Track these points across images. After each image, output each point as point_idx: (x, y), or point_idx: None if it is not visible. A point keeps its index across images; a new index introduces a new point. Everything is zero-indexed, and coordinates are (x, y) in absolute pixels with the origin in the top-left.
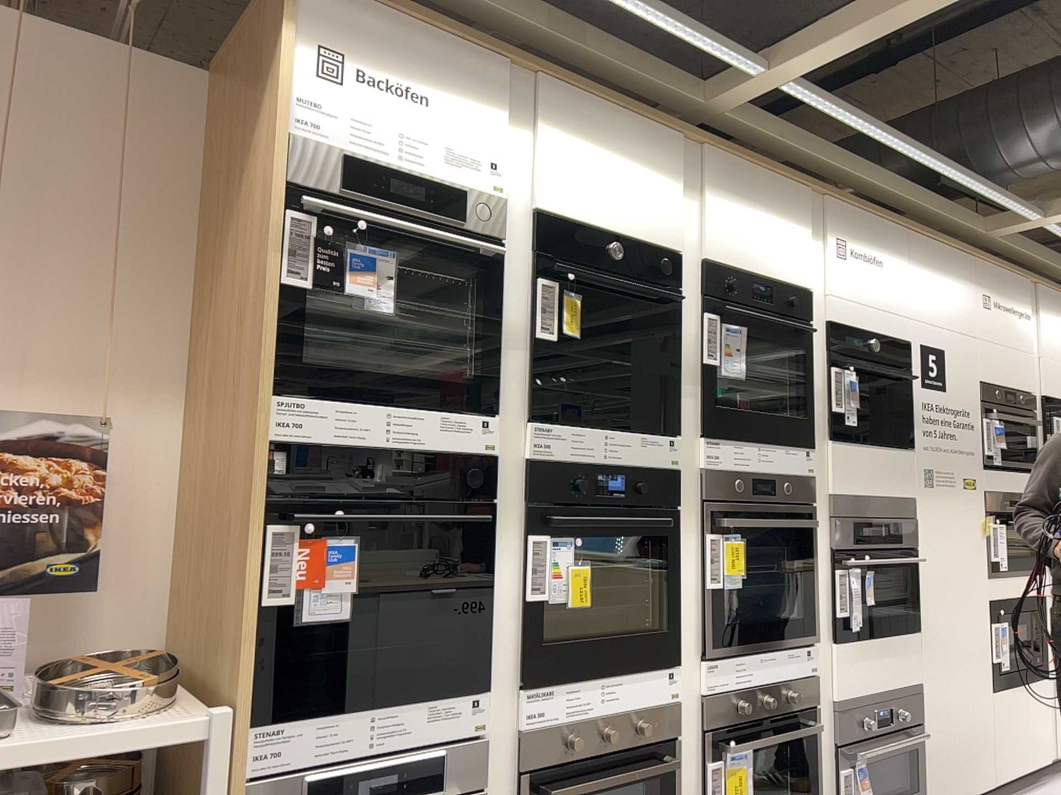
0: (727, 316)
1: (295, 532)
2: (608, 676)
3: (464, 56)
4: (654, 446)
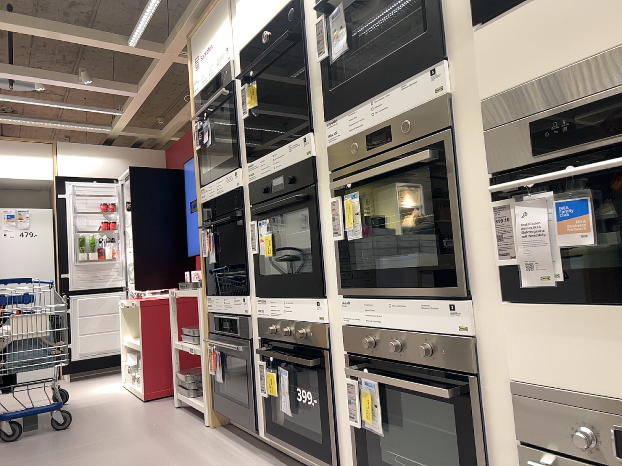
0: (332, 7)
1: (204, 232)
2: (287, 298)
3: (215, 11)
4: (294, 147)
